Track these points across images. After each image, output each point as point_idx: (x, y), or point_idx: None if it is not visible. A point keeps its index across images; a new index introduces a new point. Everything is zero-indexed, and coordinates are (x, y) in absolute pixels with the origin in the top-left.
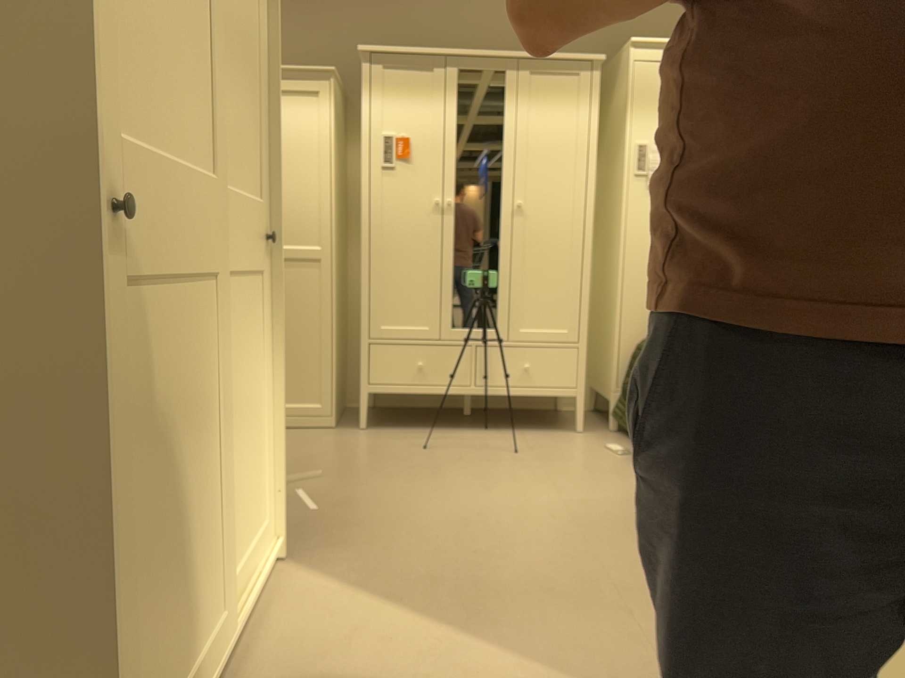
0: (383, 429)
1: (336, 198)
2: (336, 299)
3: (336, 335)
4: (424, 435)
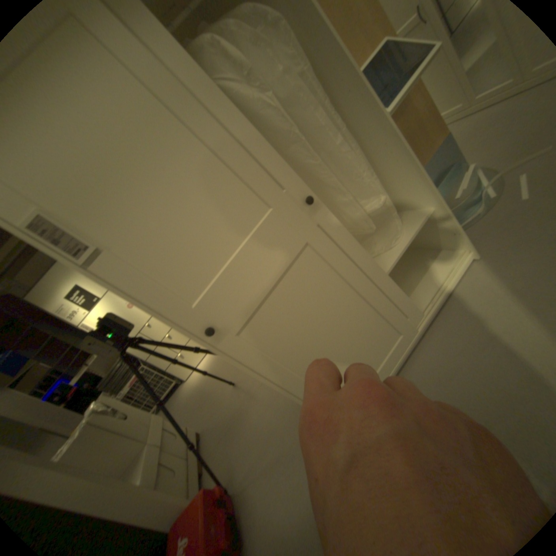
0: None
1: None
2: None
3: None
4: None
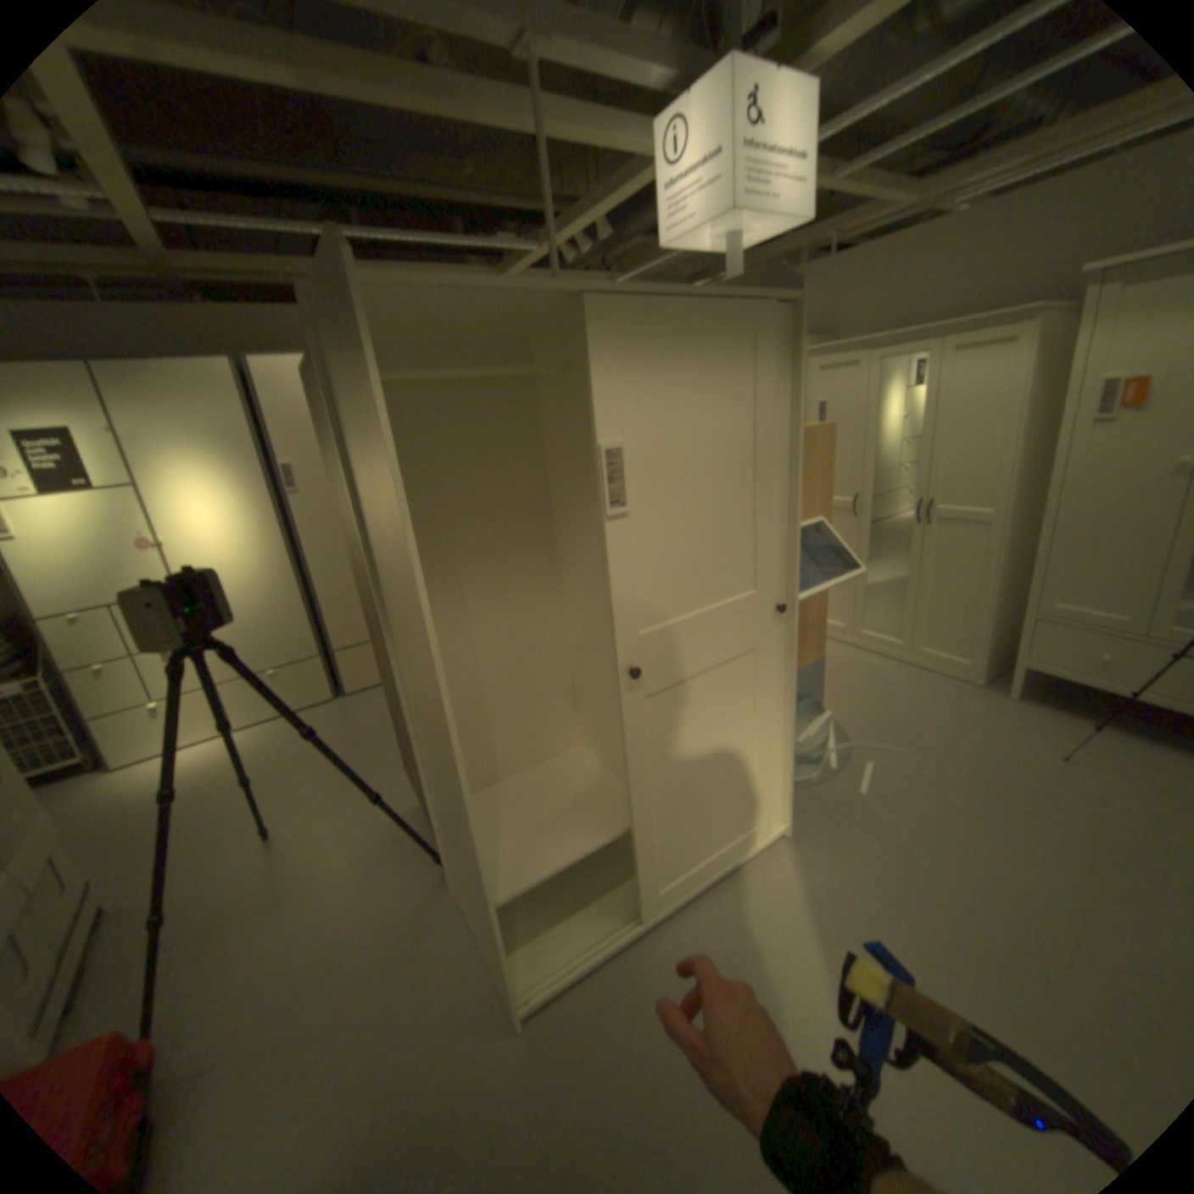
0: (1039, 710)
1: (1025, 456)
2: (1008, 565)
3: (1002, 602)
4: (1090, 738)
